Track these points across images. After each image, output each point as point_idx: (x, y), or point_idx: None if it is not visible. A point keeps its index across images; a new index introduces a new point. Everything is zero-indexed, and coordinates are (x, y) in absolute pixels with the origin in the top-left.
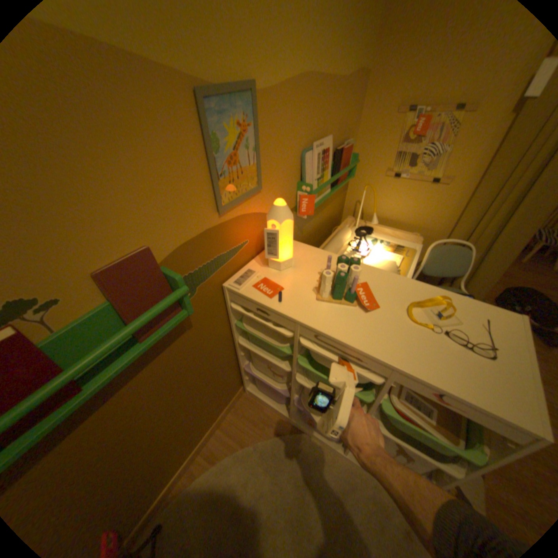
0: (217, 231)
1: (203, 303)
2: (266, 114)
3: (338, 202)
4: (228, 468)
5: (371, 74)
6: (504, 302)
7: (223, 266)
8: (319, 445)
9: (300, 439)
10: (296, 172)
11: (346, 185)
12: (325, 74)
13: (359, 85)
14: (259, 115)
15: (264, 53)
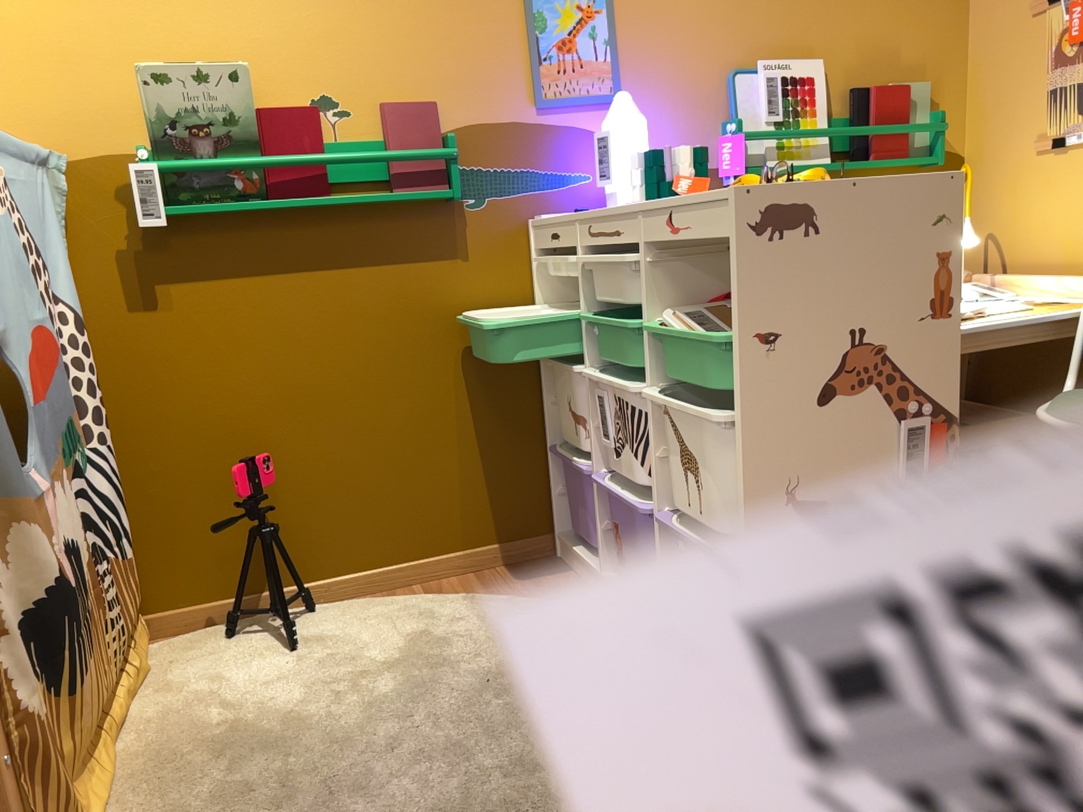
0: (530, 131)
1: (491, 231)
2: (631, 7)
3: None
4: (445, 602)
5: None
6: None
7: (534, 191)
8: None
9: None
10: (716, 105)
11: None
12: None
13: None
14: (619, 6)
15: None
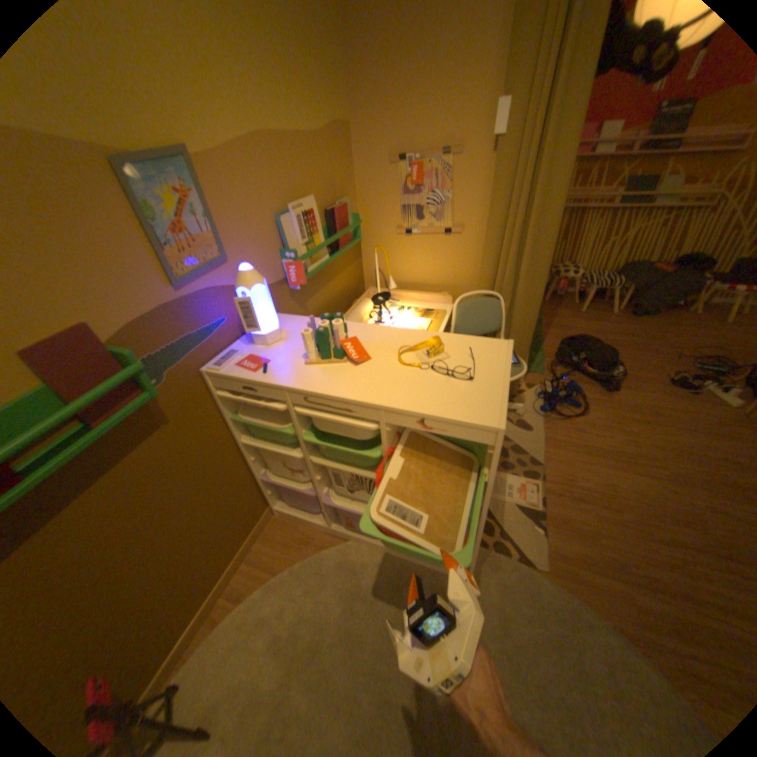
0: (176, 307)
1: (179, 392)
2: (211, 179)
3: (352, 273)
4: (258, 602)
5: (351, 127)
6: (564, 356)
7: (196, 348)
8: (367, 549)
9: (343, 548)
10: (274, 239)
11: (358, 251)
12: (283, 133)
13: (338, 140)
14: (202, 180)
15: (191, 119)
